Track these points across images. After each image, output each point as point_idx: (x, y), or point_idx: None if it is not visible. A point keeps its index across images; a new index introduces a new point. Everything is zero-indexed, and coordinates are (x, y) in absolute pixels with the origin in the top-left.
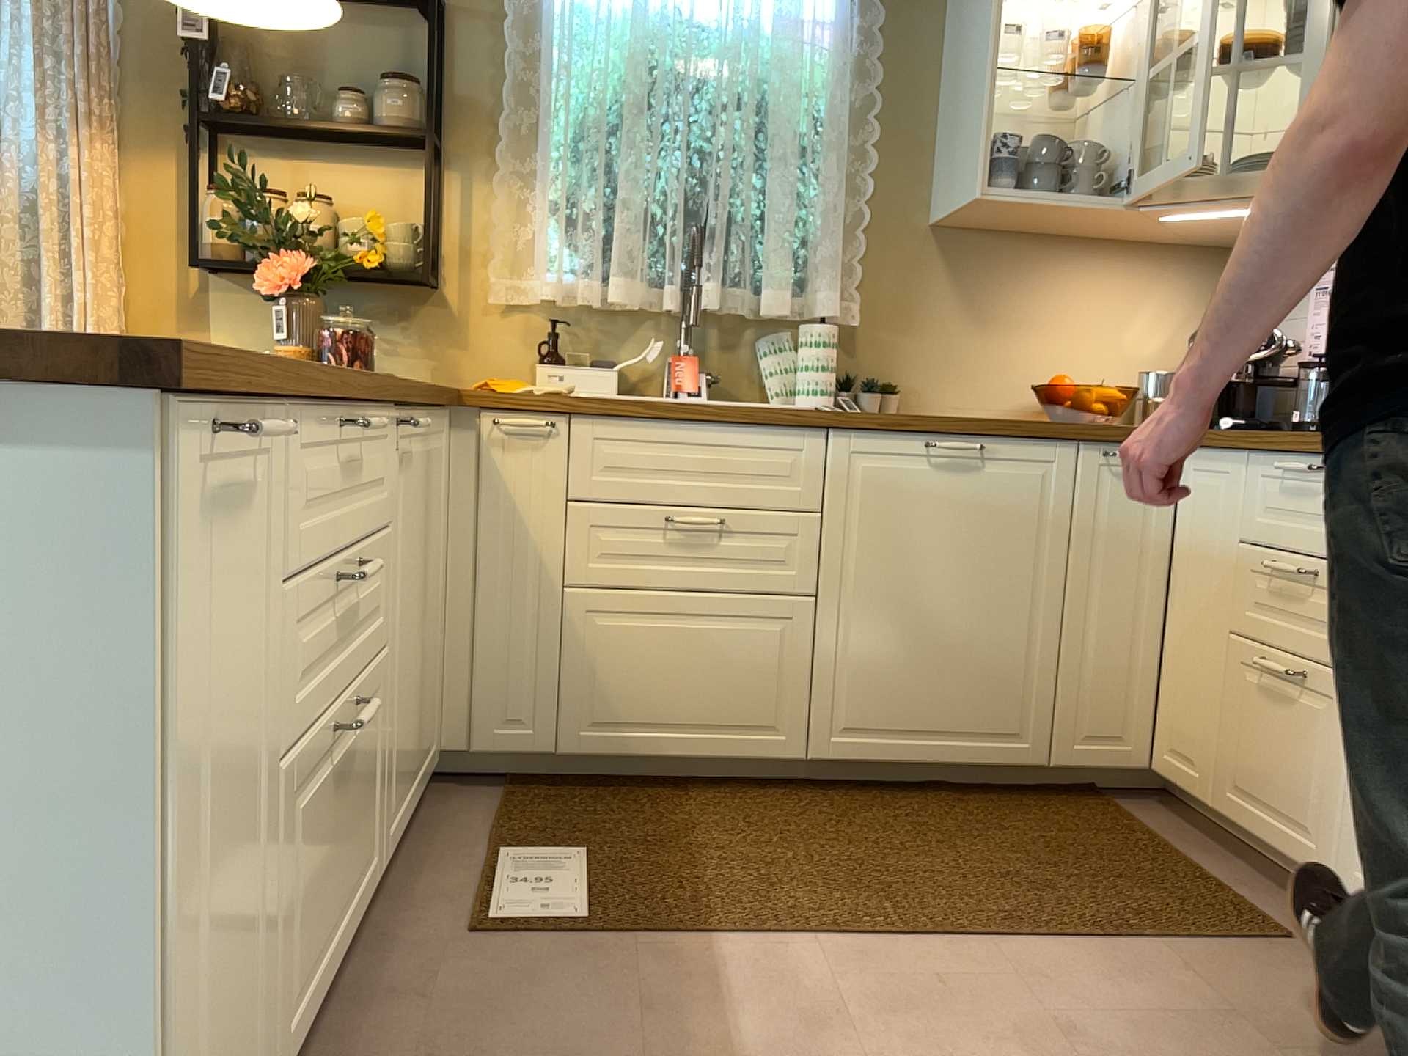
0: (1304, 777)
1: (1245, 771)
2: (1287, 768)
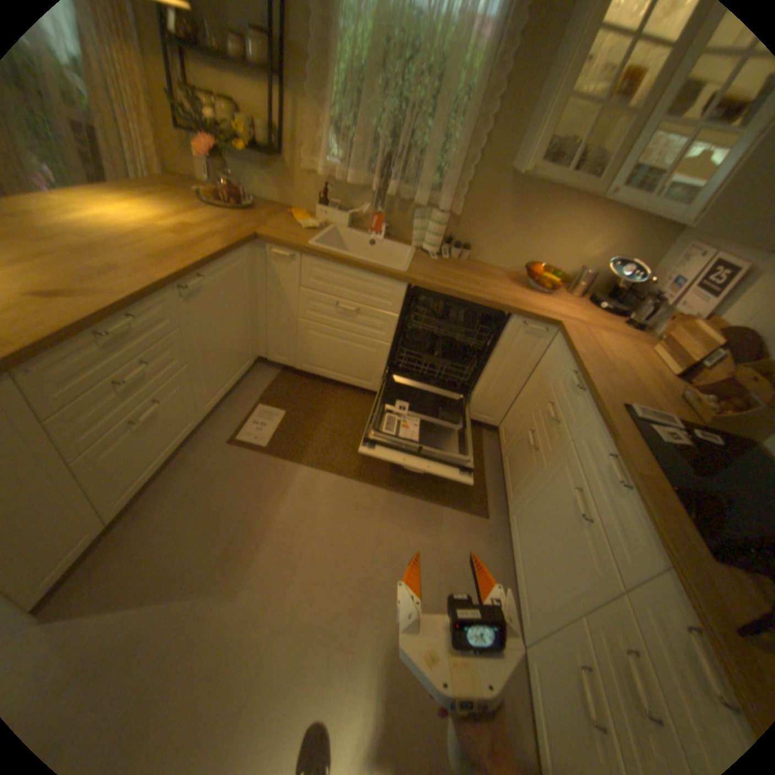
0: (521, 476)
1: (512, 456)
2: (519, 468)
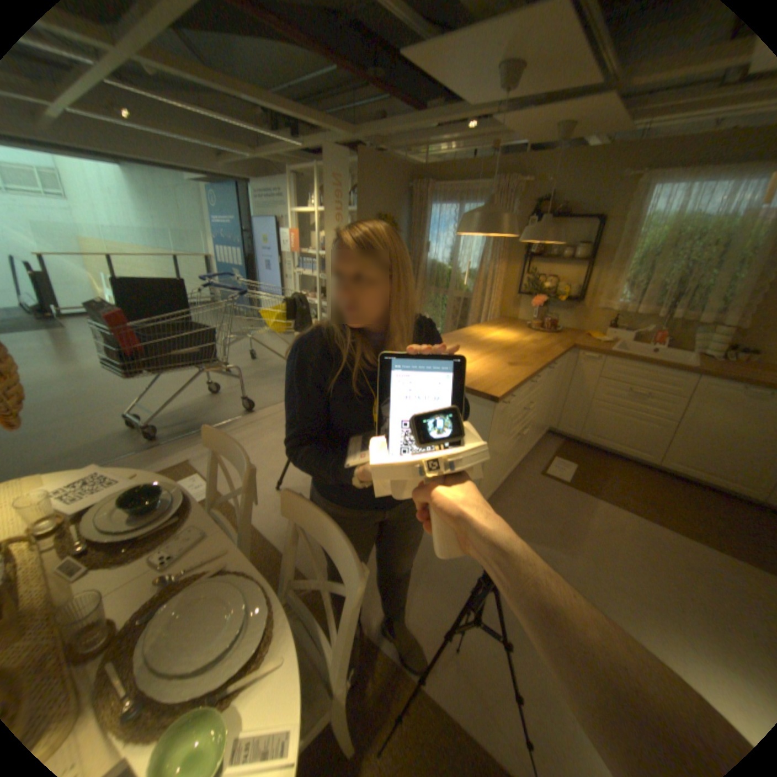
0: None
1: None
2: None
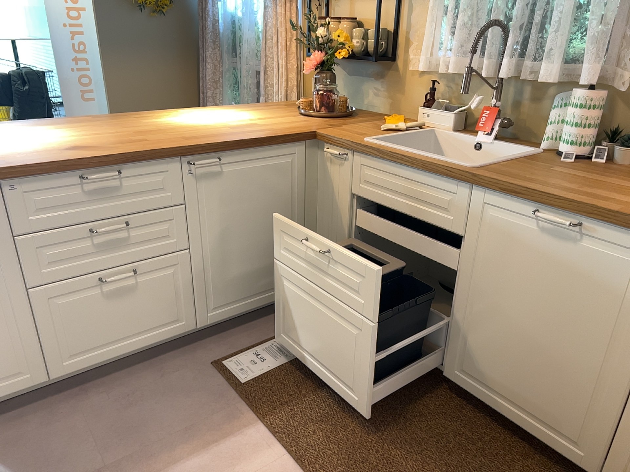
0: None
1: None
2: None
